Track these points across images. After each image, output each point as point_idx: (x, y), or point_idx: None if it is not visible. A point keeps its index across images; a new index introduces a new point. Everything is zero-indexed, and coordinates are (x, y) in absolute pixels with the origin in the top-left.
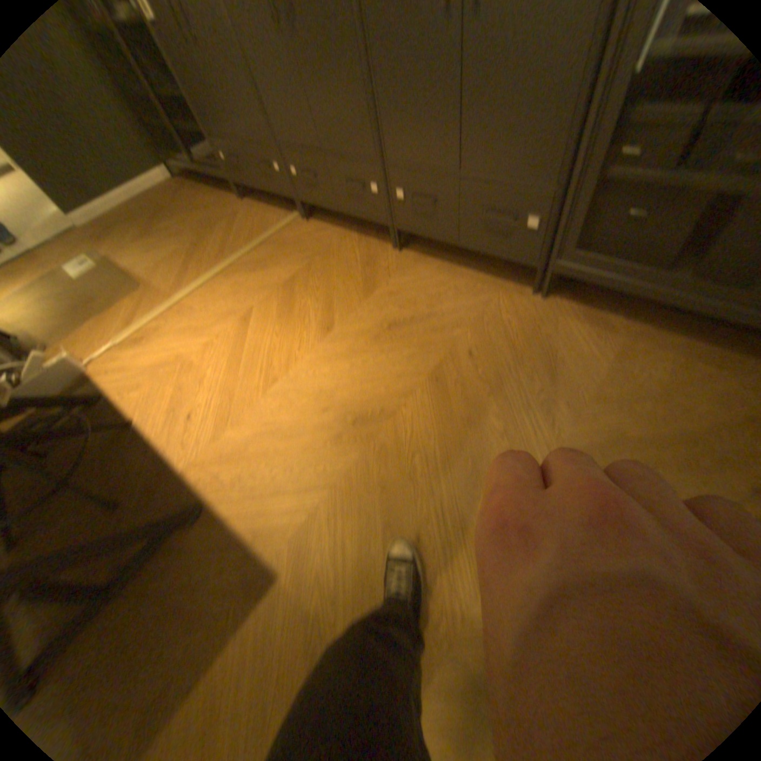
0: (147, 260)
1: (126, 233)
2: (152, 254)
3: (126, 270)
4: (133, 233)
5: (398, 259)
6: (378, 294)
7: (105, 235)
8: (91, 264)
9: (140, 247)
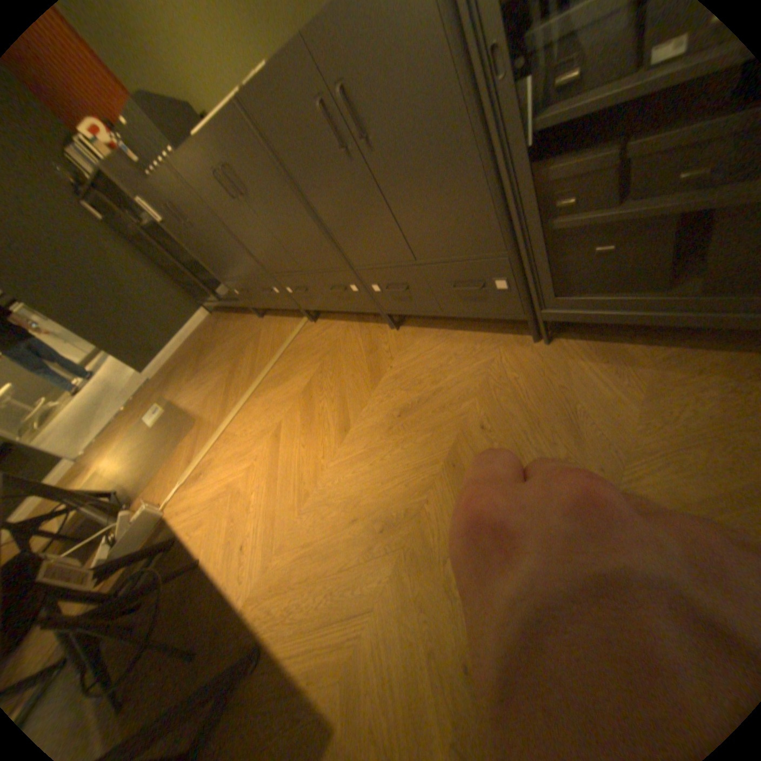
0: (199, 396)
1: (183, 375)
2: (202, 389)
3: (185, 410)
4: (188, 373)
5: (398, 339)
6: (385, 382)
7: (169, 382)
8: (162, 411)
9: (194, 385)
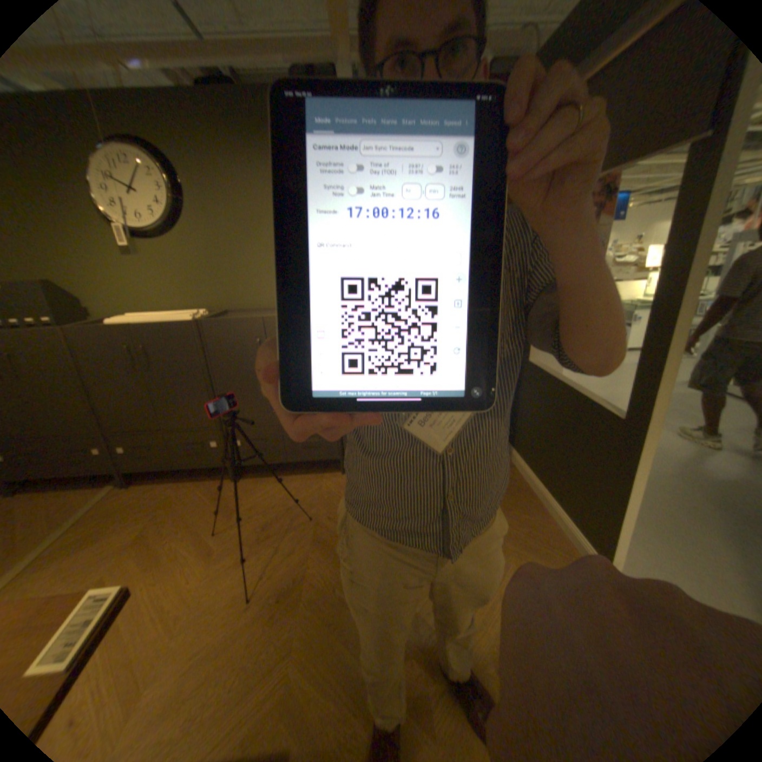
0: None
1: None
2: None
3: None
4: None
5: (240, 485)
6: (239, 512)
7: None
8: None
9: None
